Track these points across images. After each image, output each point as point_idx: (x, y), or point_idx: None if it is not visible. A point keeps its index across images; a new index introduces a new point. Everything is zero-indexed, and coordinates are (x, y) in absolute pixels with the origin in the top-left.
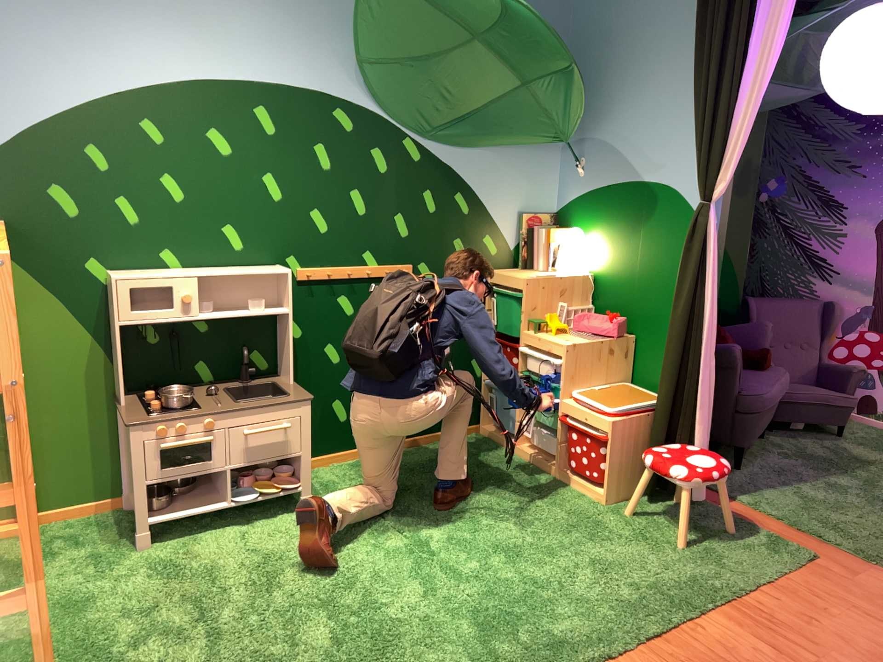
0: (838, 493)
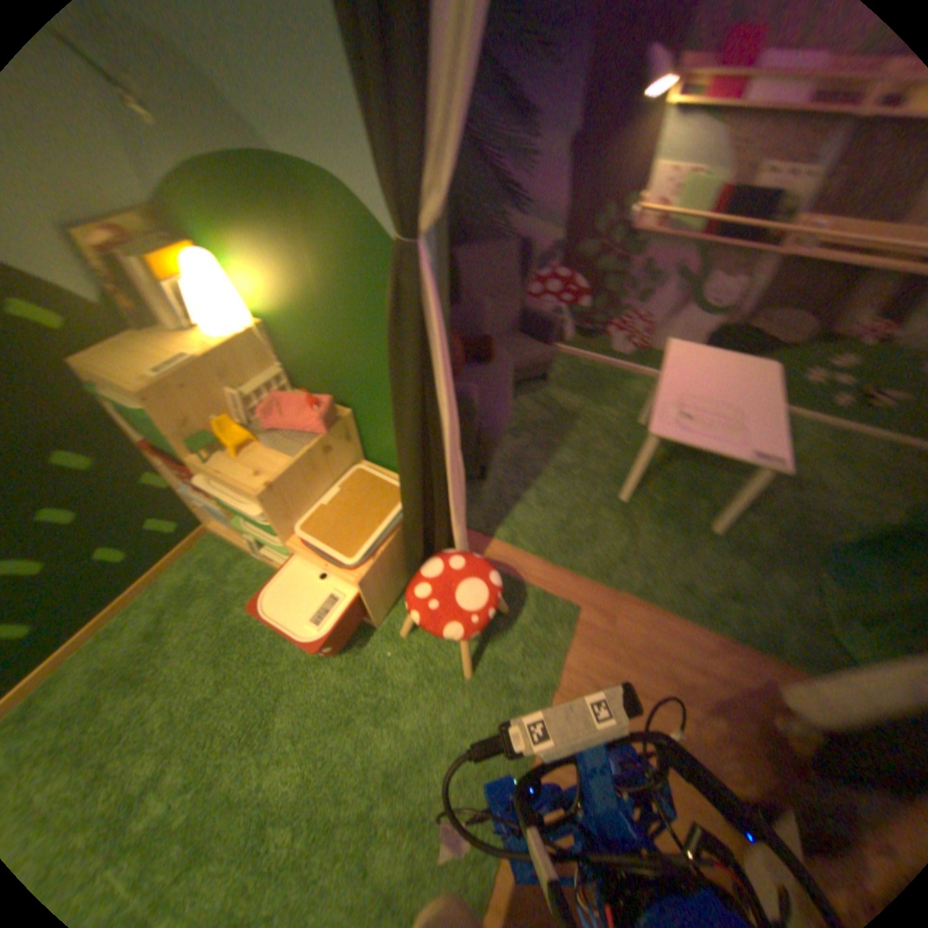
0: (577, 484)
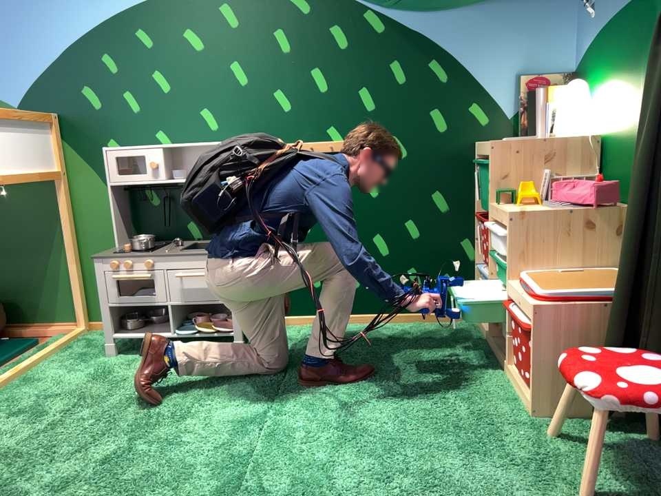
0: None
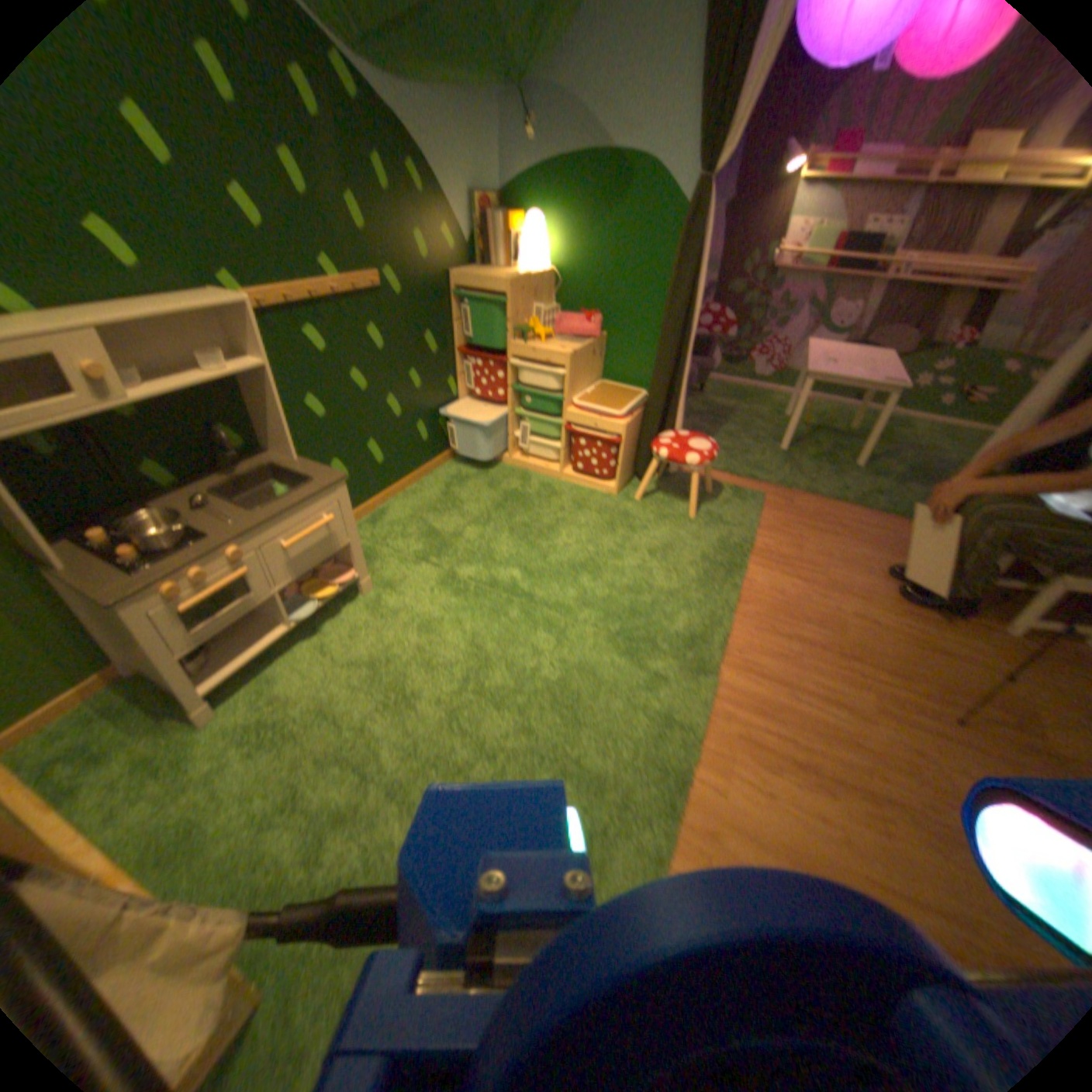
0: (740, 440)
